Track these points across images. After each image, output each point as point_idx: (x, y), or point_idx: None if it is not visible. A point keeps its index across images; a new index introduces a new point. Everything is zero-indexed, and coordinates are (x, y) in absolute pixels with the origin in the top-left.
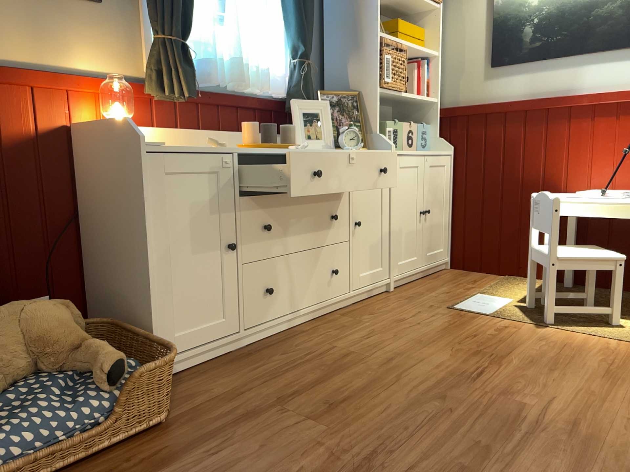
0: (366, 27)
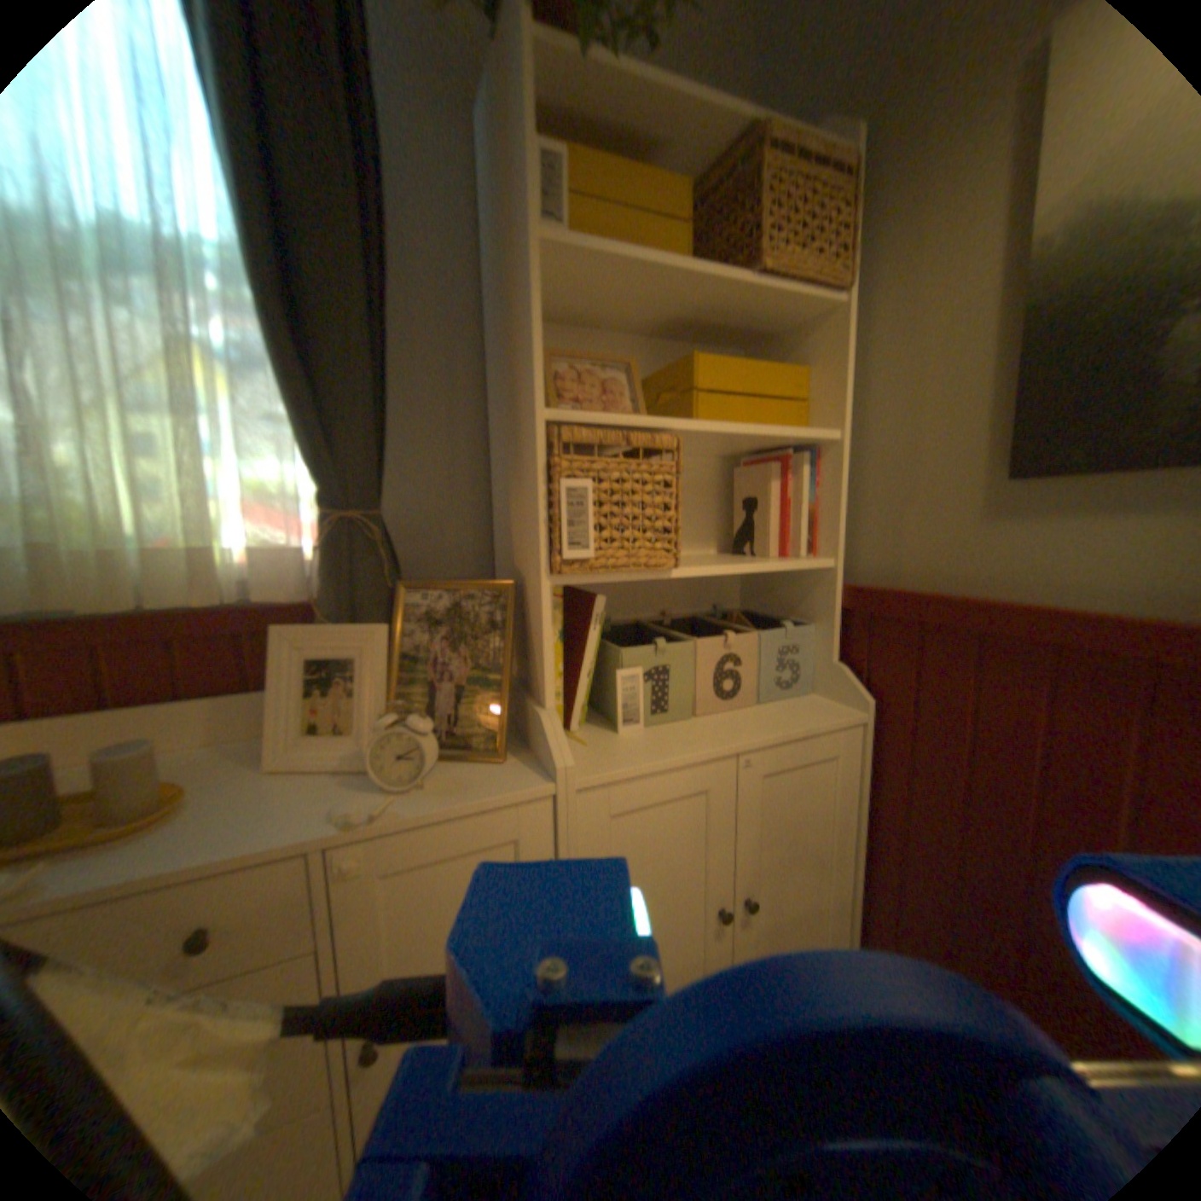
0: (528, 395)
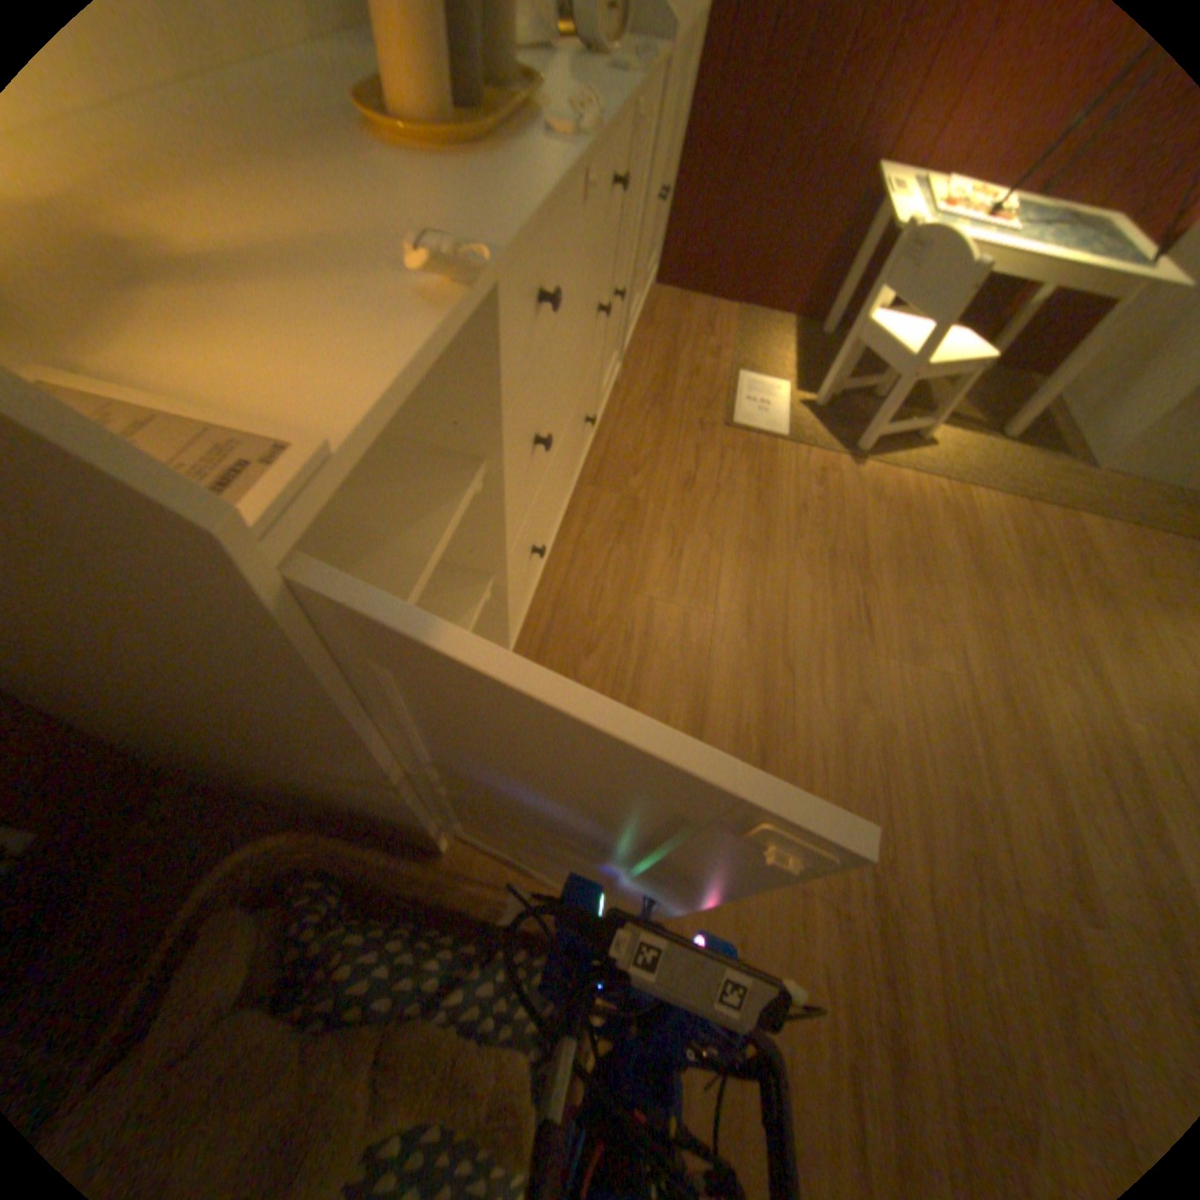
0: None
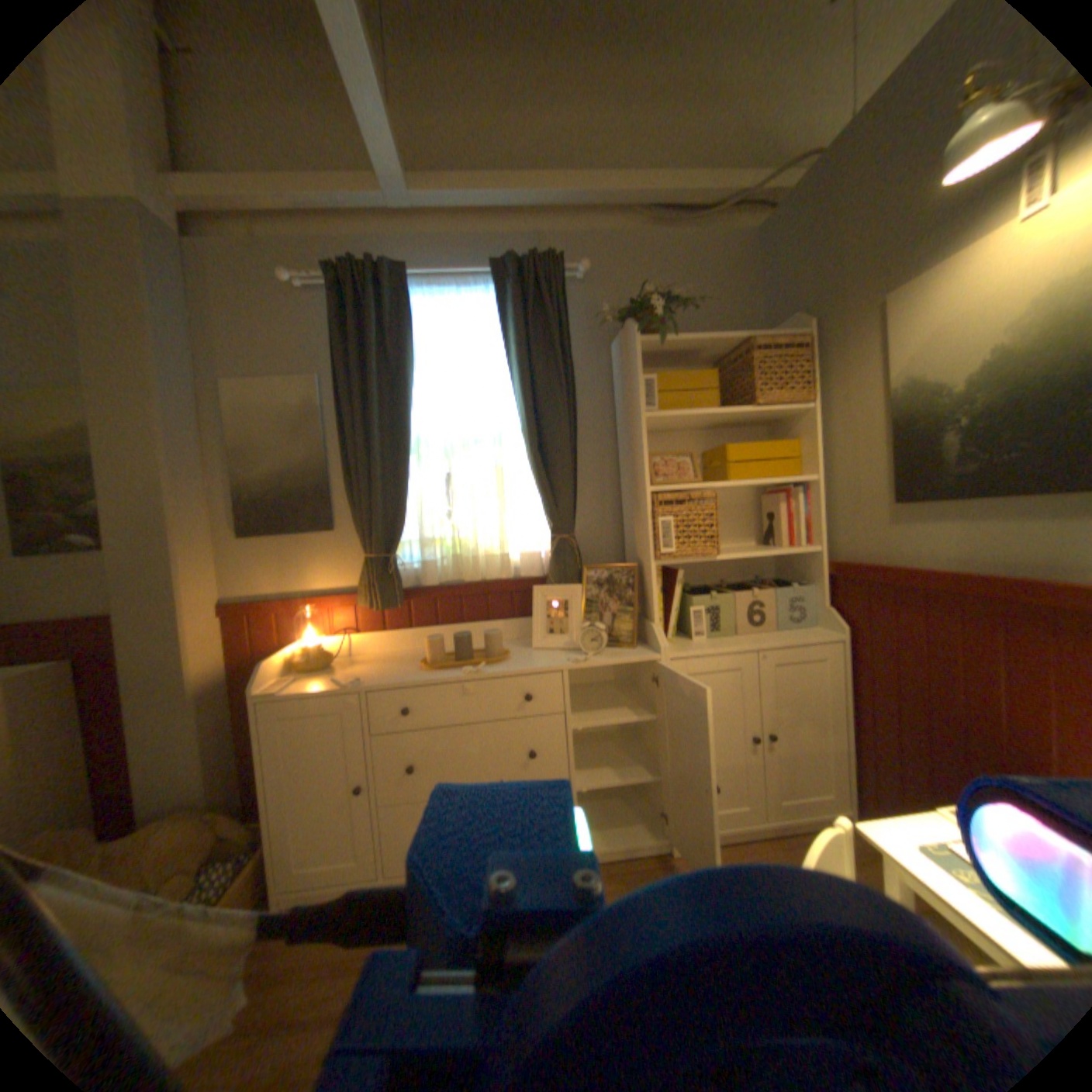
0: (640, 479)
